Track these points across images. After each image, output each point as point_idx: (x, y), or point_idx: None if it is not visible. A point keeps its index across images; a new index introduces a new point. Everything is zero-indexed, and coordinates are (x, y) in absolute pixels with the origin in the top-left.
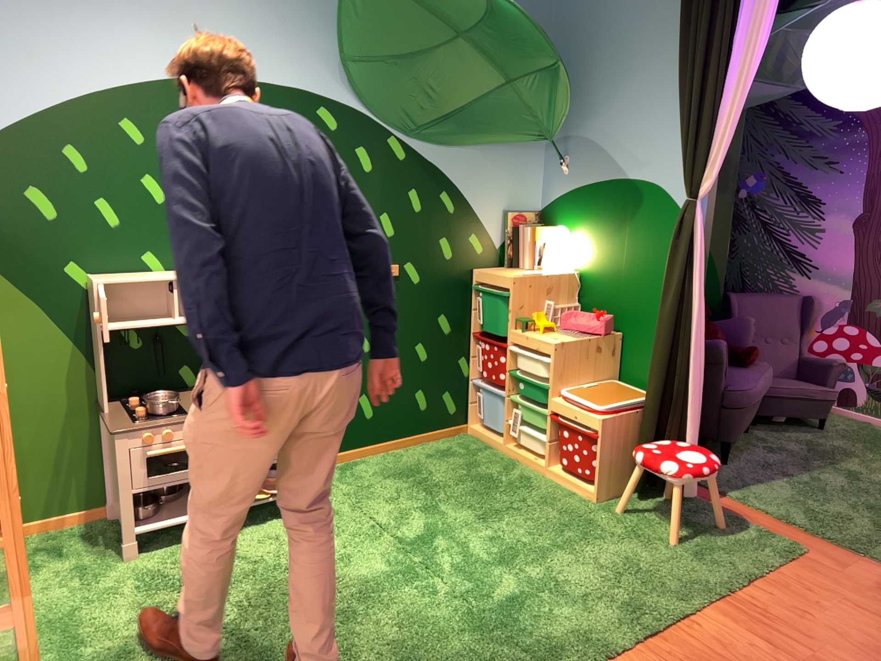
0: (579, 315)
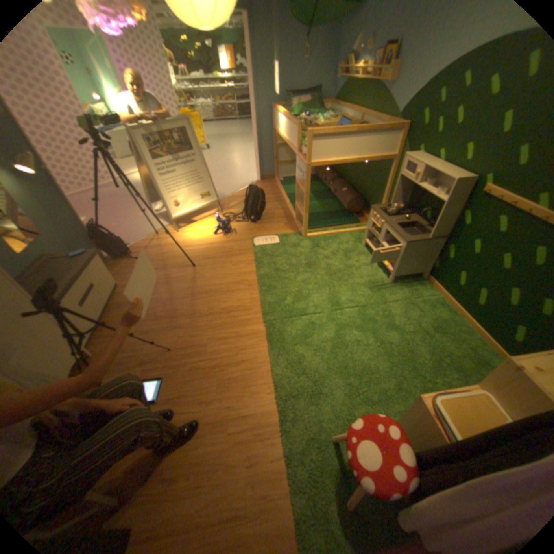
0: None
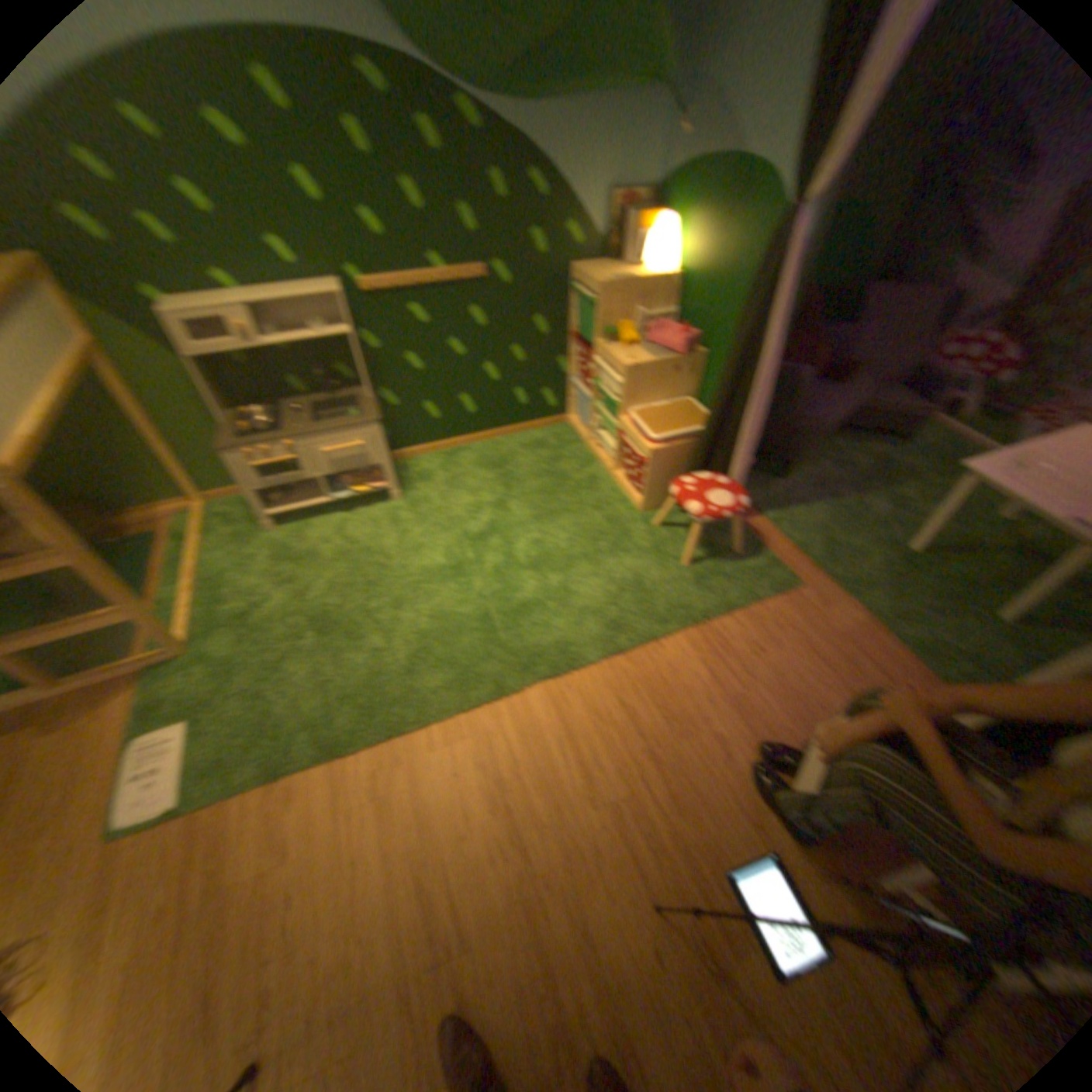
0: (668, 329)
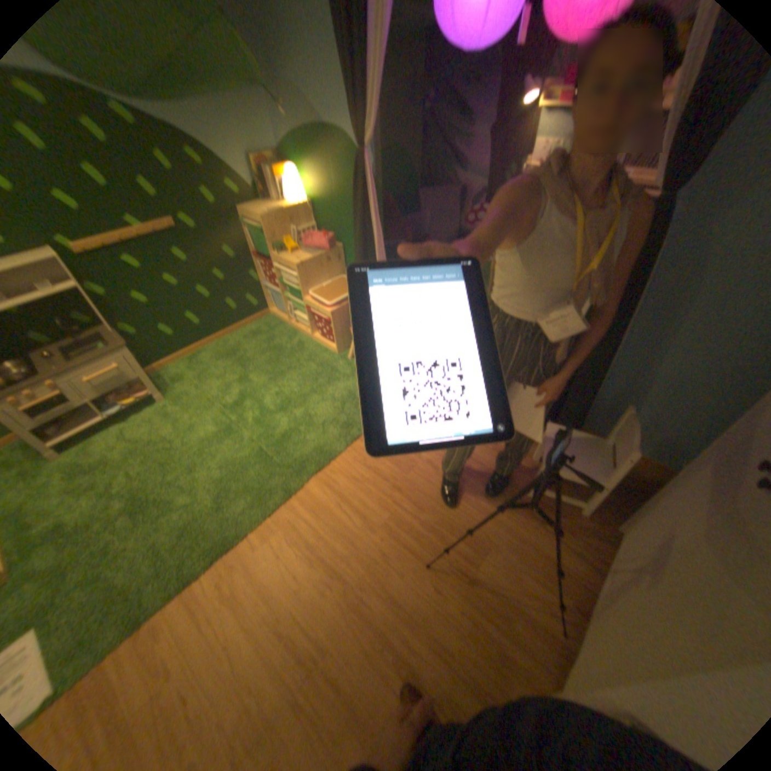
0: (313, 237)
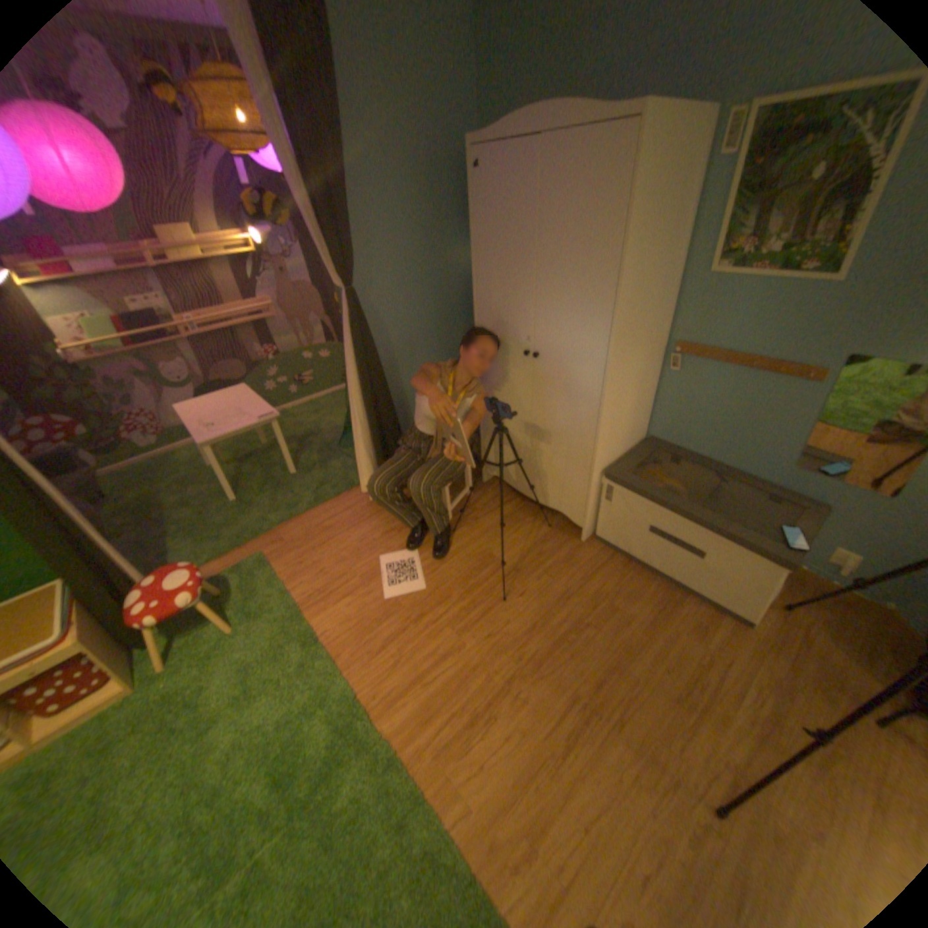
0: None
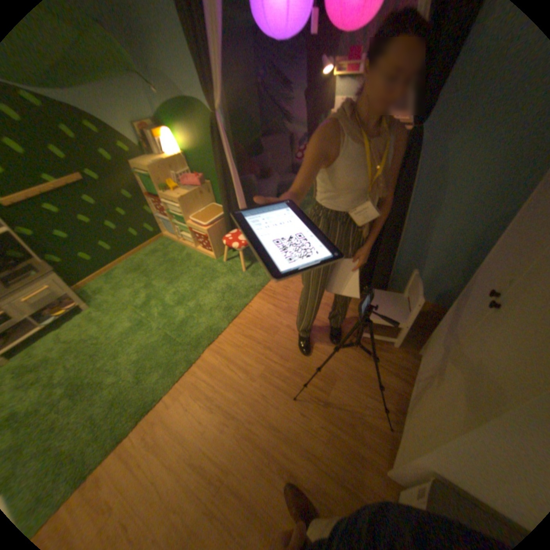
0: (187, 177)
